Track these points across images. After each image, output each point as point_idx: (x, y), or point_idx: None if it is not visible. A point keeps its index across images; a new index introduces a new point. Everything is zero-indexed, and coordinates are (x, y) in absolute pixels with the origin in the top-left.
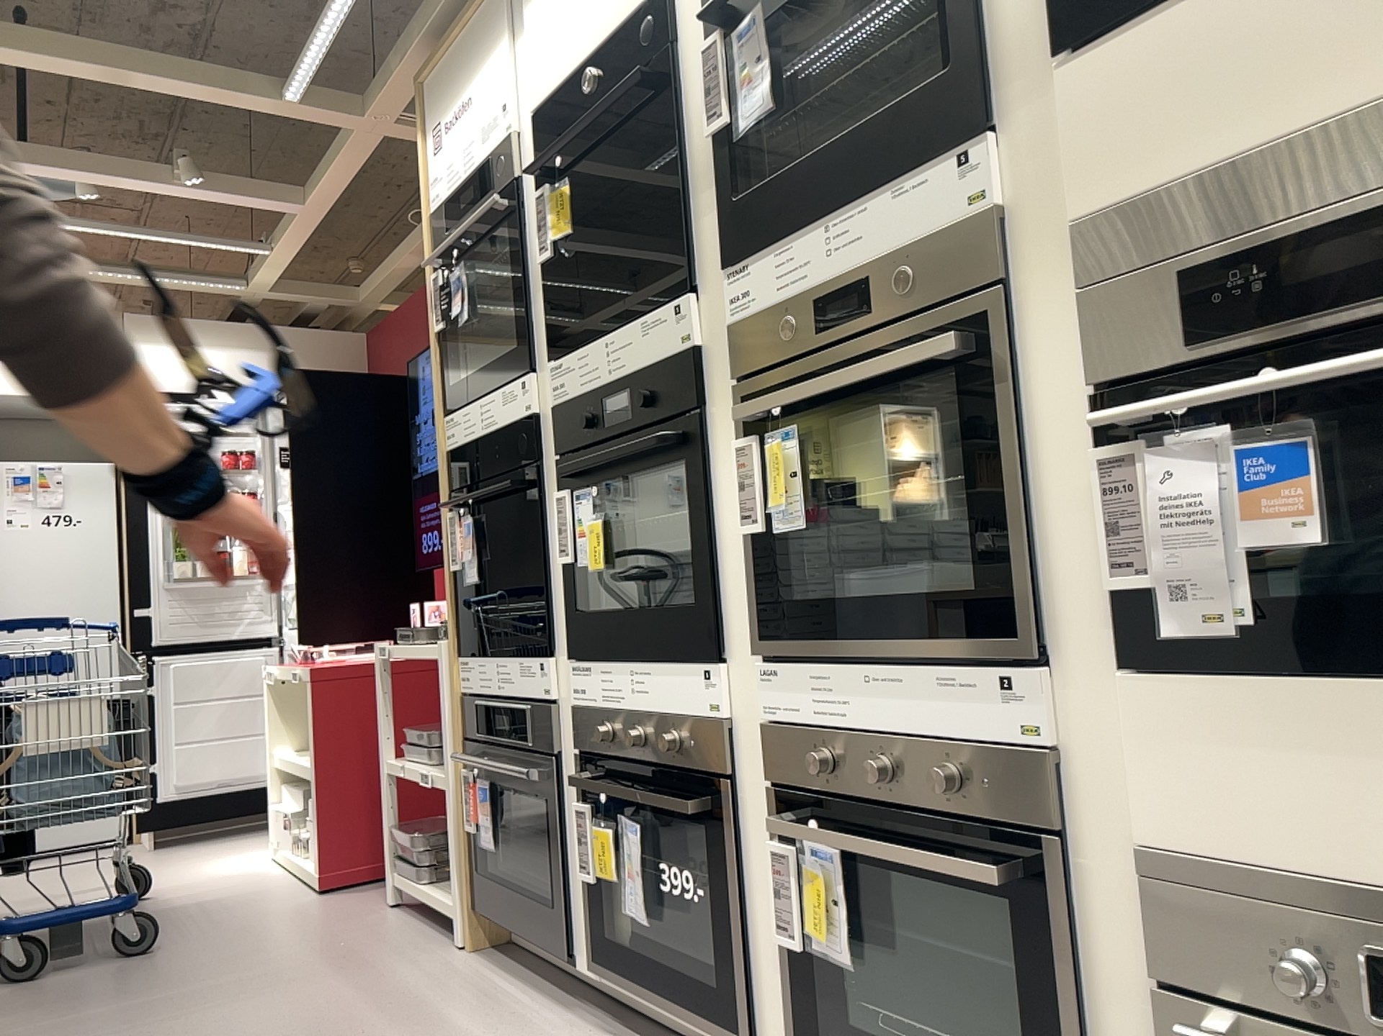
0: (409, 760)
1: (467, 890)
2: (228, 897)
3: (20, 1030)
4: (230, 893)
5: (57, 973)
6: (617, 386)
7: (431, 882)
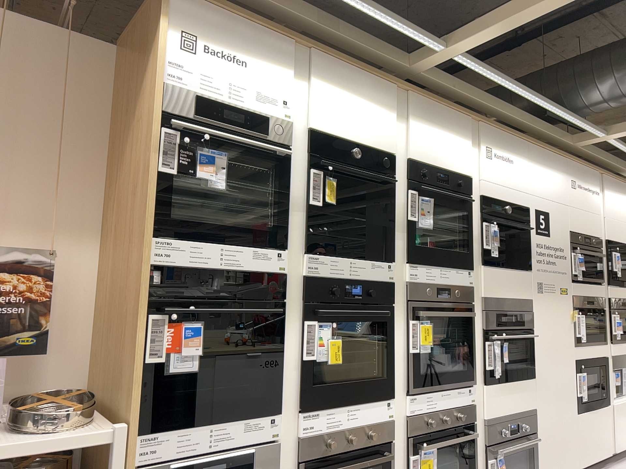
0: None
1: None
2: None
3: None
4: None
5: None
6: (354, 281)
7: None
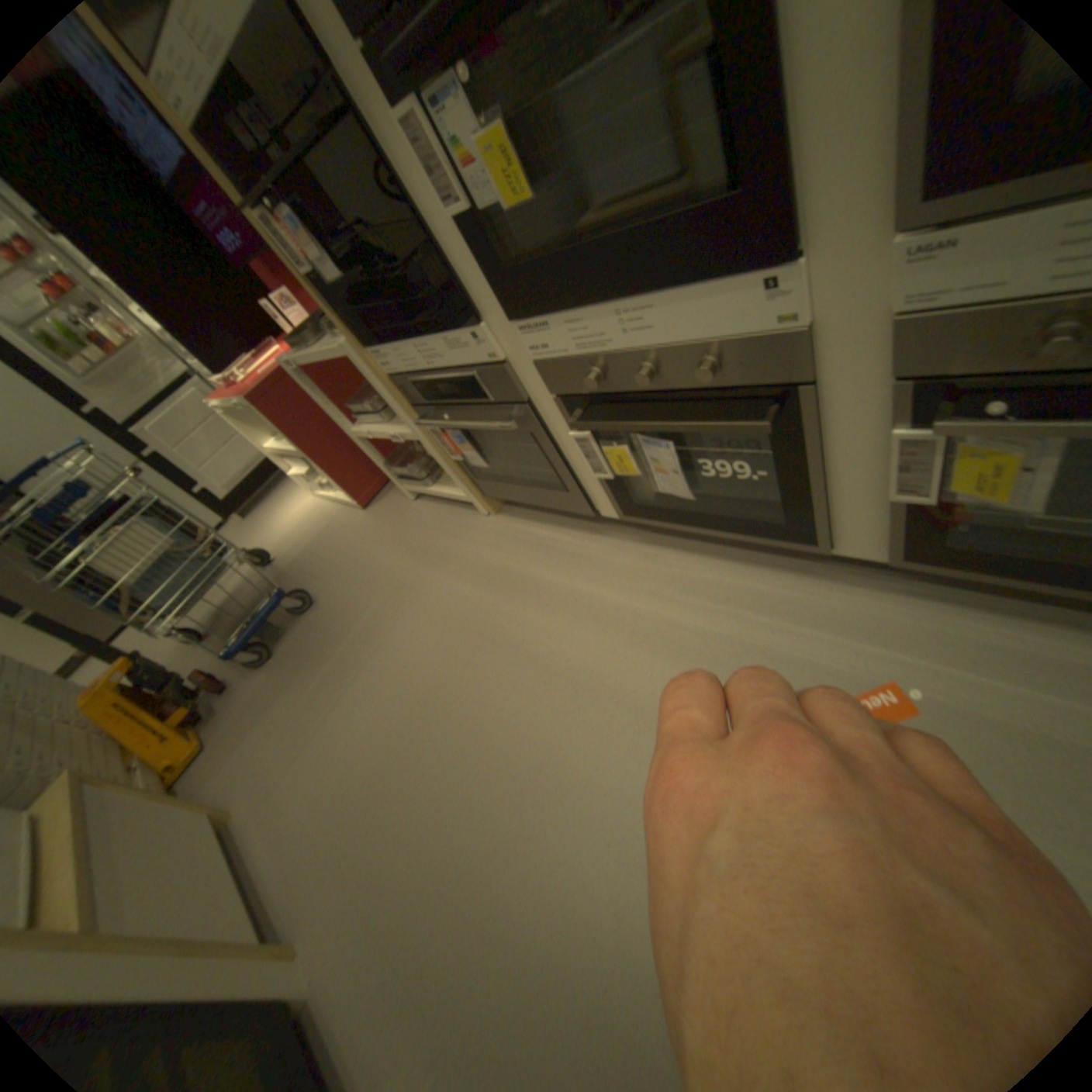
0: (366, 424)
1: (474, 488)
2: (316, 538)
3: (297, 700)
4: (315, 535)
5: (278, 645)
6: None
7: (434, 483)
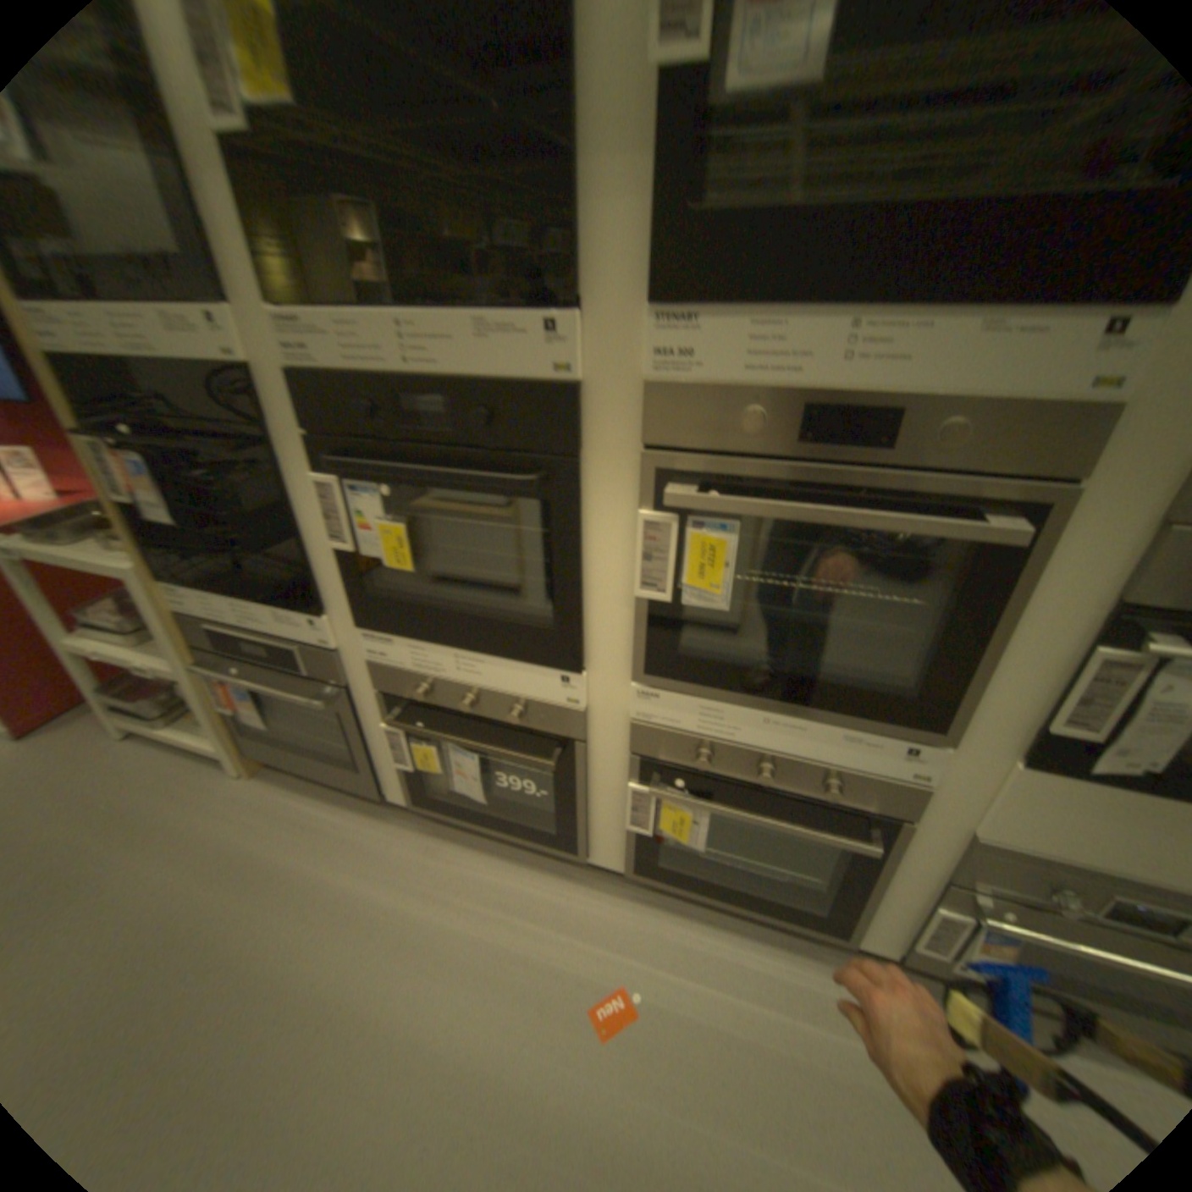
0: (89, 641)
1: (229, 747)
2: None
3: None
4: None
5: None
6: (425, 387)
7: (164, 728)
